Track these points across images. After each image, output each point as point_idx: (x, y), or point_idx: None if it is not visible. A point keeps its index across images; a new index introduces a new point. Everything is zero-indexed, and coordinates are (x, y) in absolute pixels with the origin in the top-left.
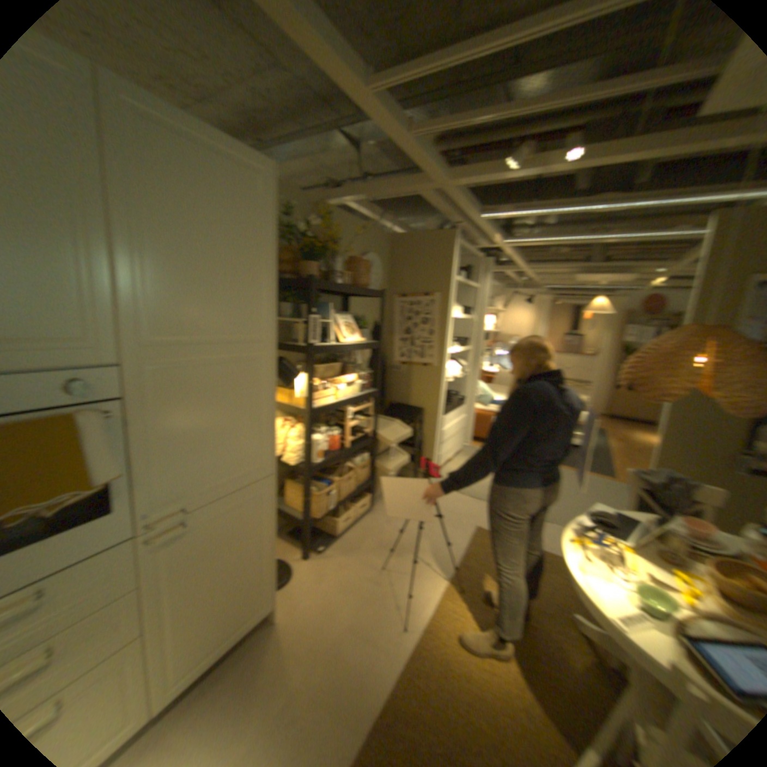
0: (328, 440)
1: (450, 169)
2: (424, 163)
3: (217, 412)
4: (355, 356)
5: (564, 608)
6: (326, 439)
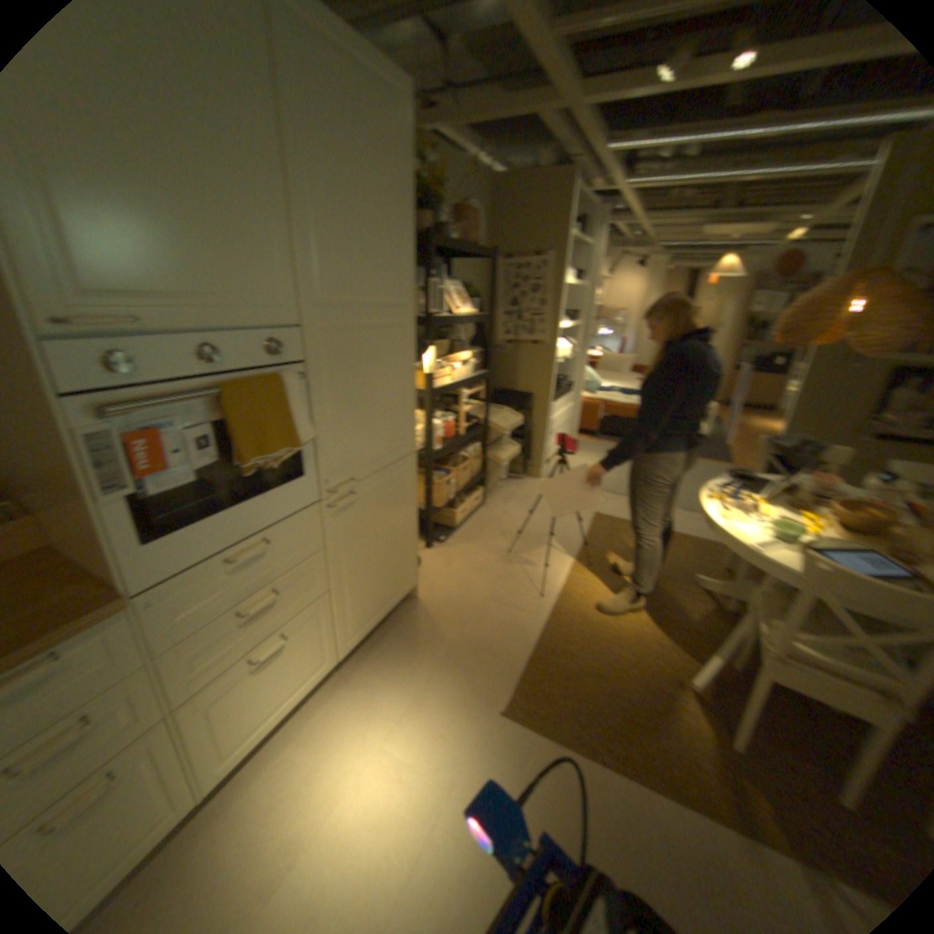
0: (442, 427)
1: (583, 82)
2: (557, 73)
3: (372, 382)
4: (457, 333)
5: (685, 572)
6: (441, 425)
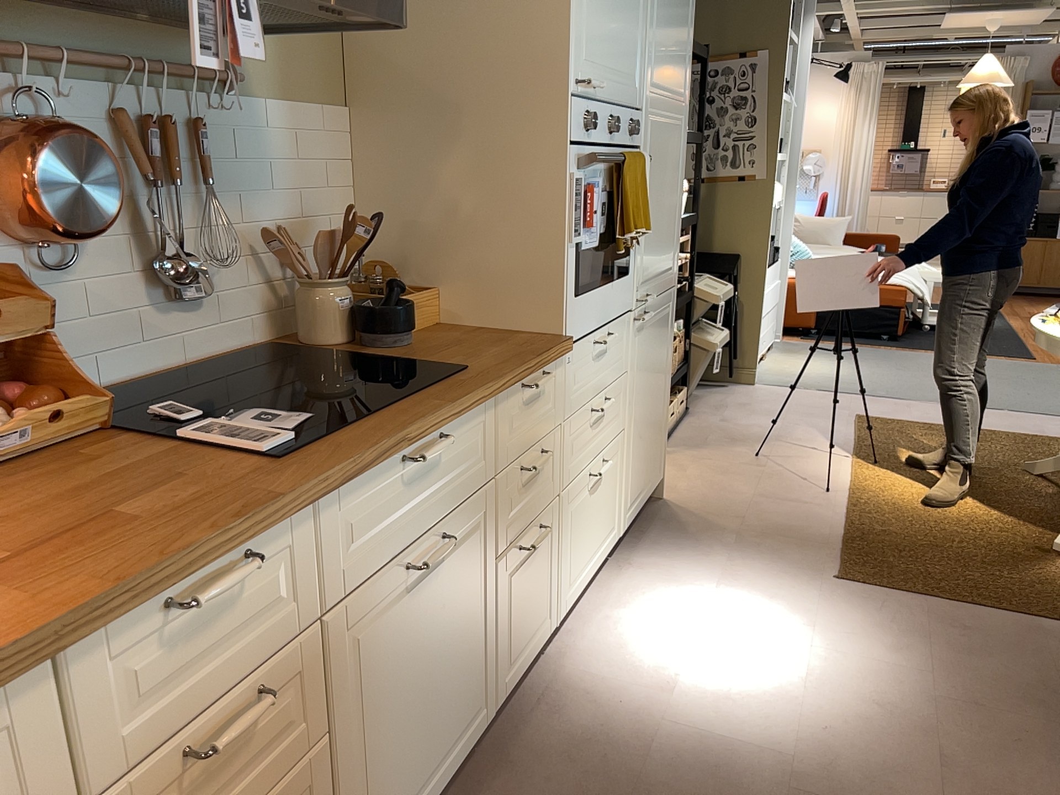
0: None
1: None
2: None
3: (664, 187)
4: None
5: (1002, 462)
6: None
